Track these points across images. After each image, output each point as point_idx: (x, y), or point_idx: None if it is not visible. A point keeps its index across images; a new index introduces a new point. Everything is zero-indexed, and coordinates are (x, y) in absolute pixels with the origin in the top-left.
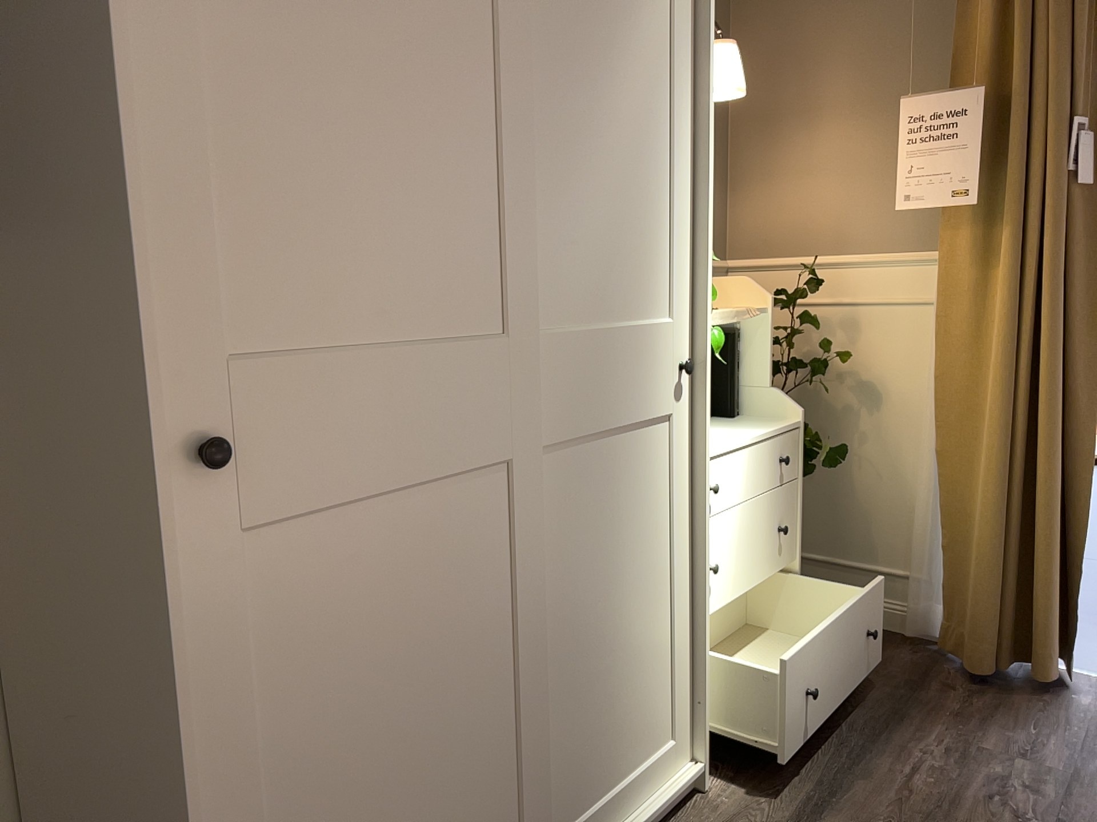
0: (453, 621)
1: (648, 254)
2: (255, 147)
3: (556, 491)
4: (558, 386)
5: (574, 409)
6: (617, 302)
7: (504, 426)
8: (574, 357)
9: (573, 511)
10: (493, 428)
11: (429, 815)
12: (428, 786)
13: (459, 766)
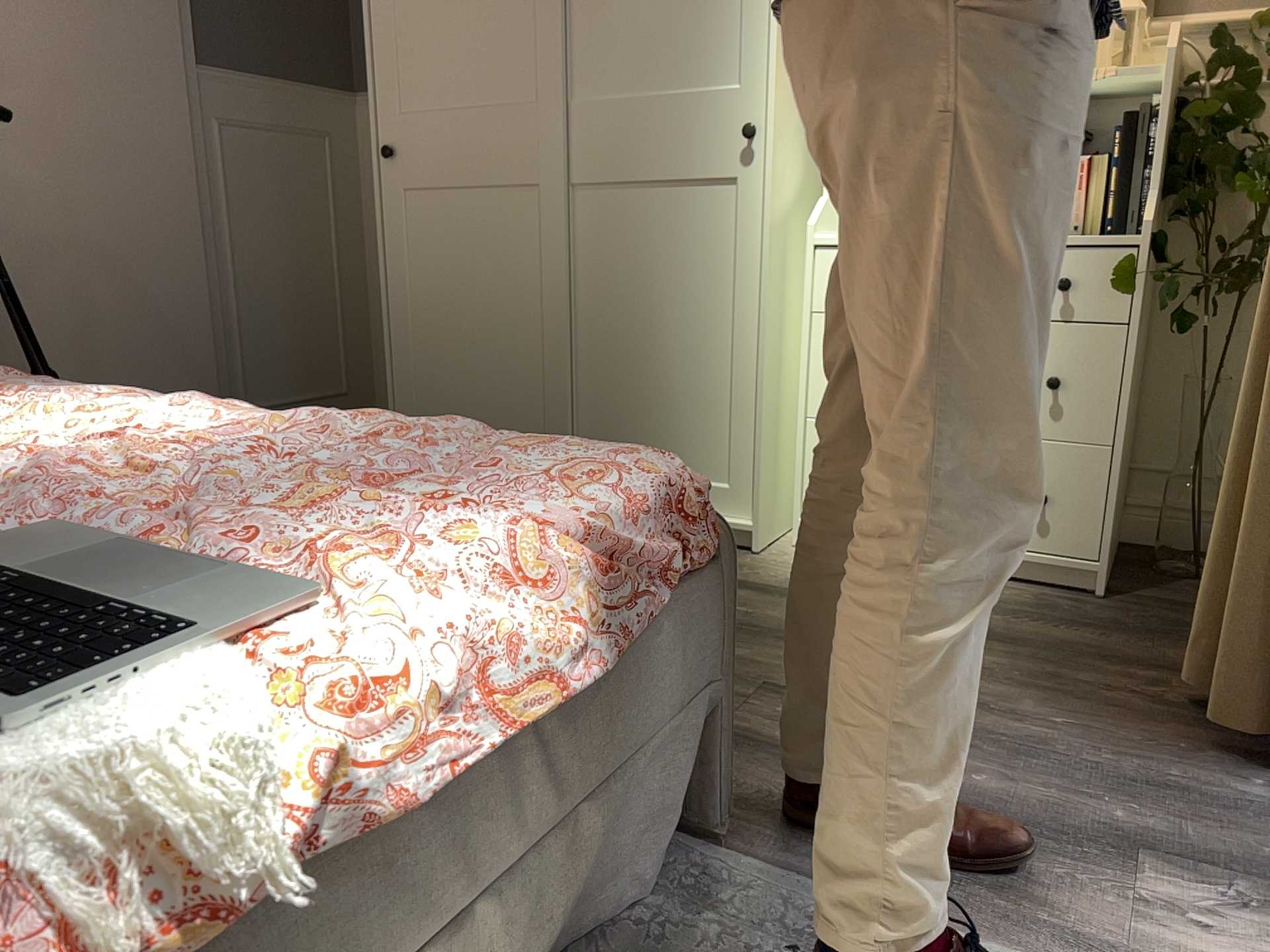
0: (489, 281)
1: (713, 14)
2: (387, 9)
3: (590, 223)
4: (588, 139)
5: (607, 159)
6: (664, 67)
7: (523, 162)
8: (606, 116)
9: (608, 244)
10: (515, 162)
11: (473, 390)
12: (472, 372)
13: (492, 374)
